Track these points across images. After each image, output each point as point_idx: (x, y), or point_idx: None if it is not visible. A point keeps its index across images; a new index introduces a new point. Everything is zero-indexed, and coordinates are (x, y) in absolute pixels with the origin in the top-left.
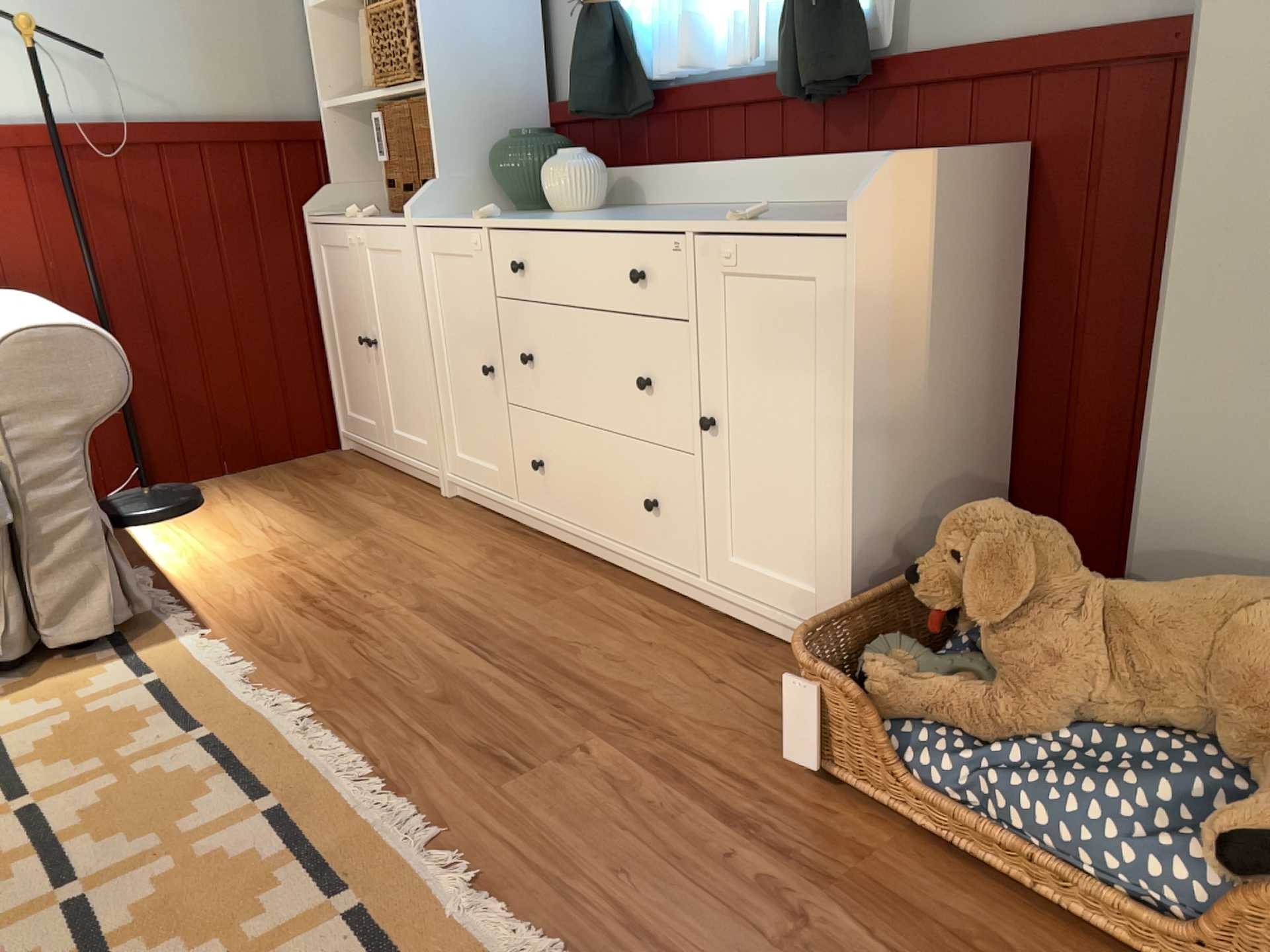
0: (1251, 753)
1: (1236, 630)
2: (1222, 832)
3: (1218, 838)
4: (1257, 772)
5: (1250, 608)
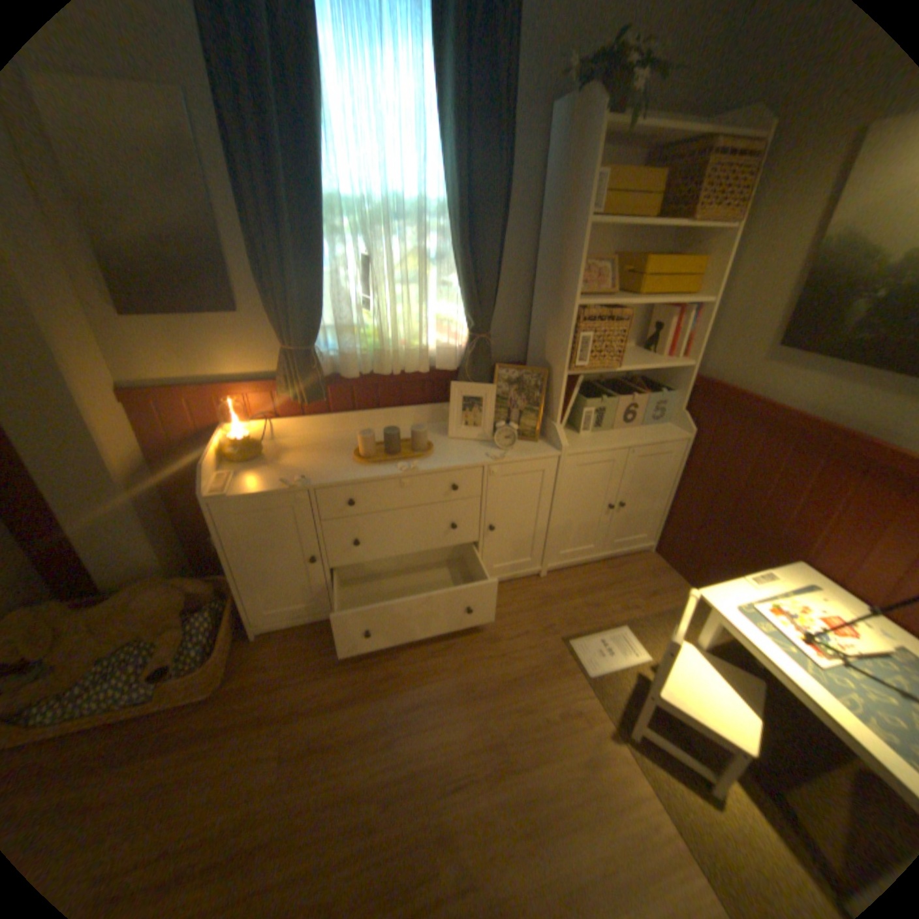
0: (153, 638)
1: (132, 609)
2: (150, 671)
3: (145, 678)
4: (156, 643)
5: (134, 601)
